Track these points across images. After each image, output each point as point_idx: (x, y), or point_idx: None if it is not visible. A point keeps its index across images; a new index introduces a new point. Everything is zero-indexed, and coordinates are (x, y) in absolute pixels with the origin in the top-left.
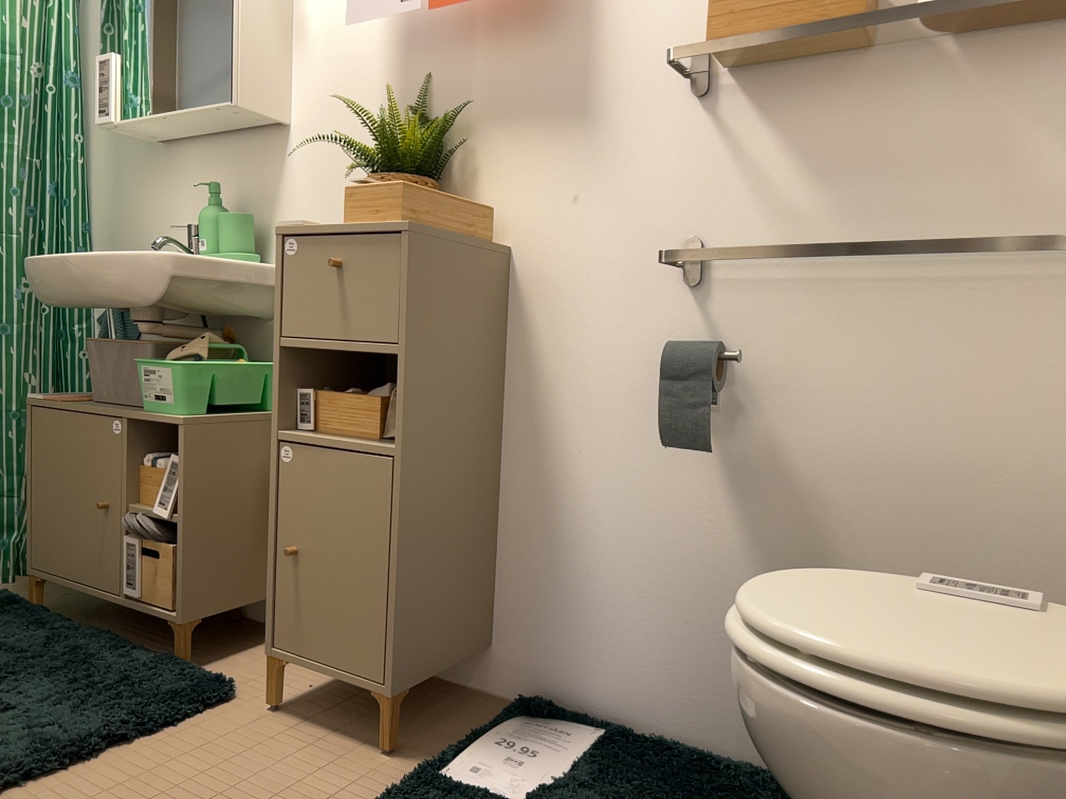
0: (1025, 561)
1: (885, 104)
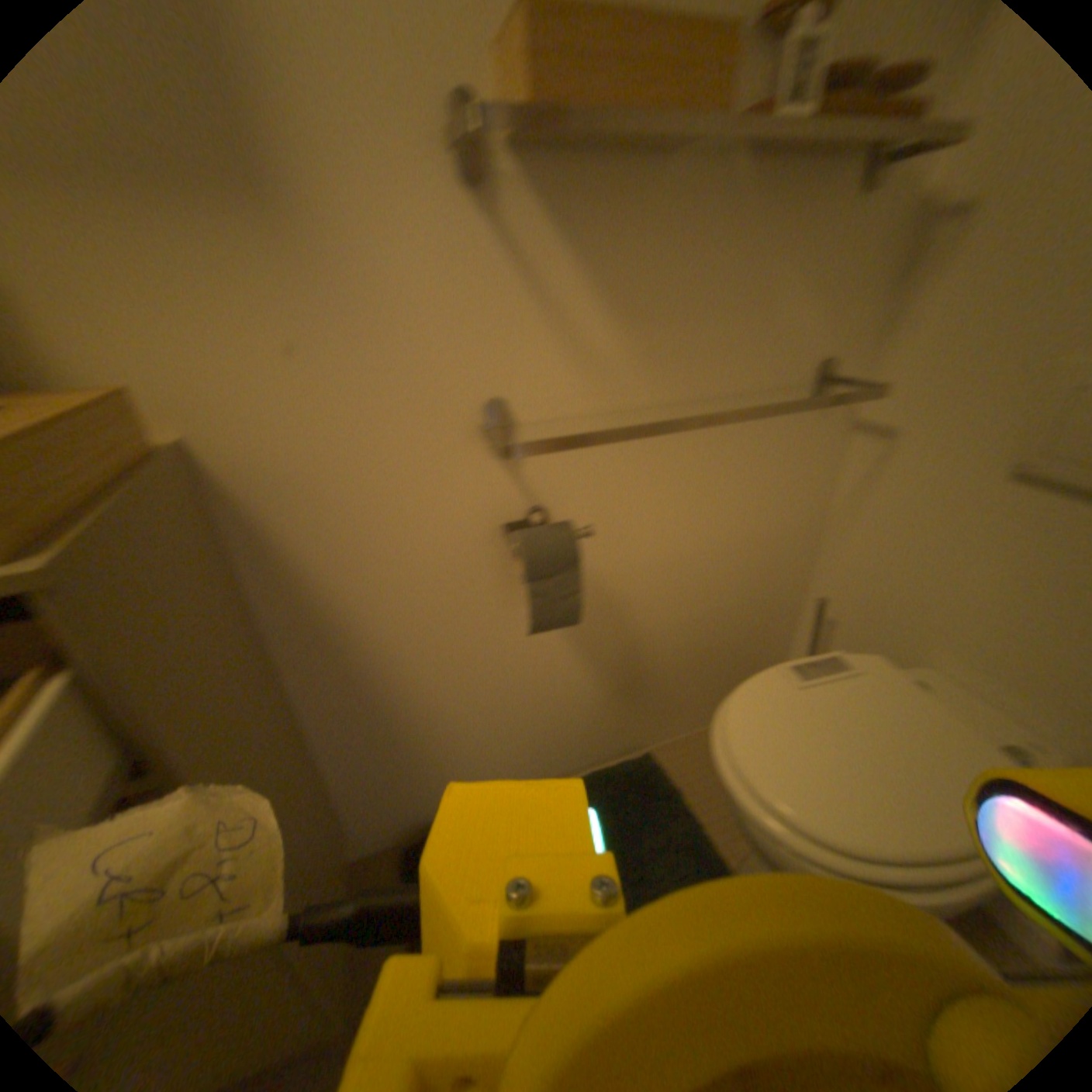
0: (754, 591)
1: (704, 221)
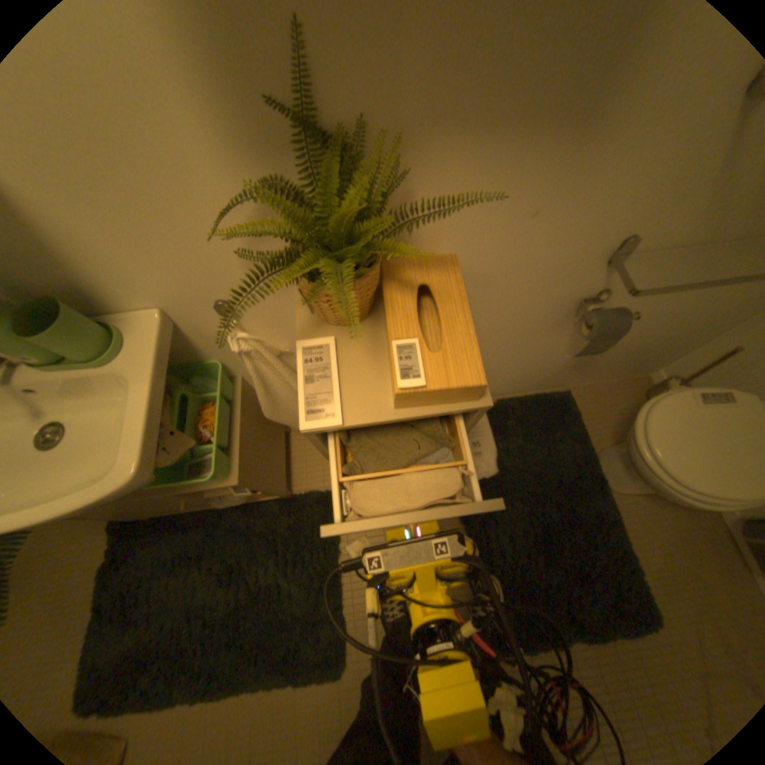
0: (689, 330)
1: None
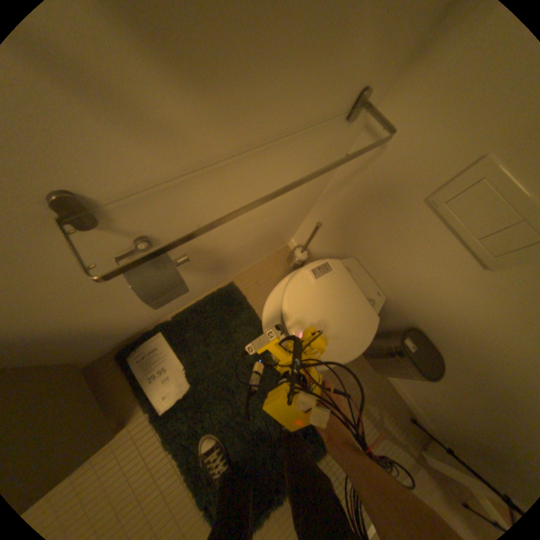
0: (282, 218)
1: None
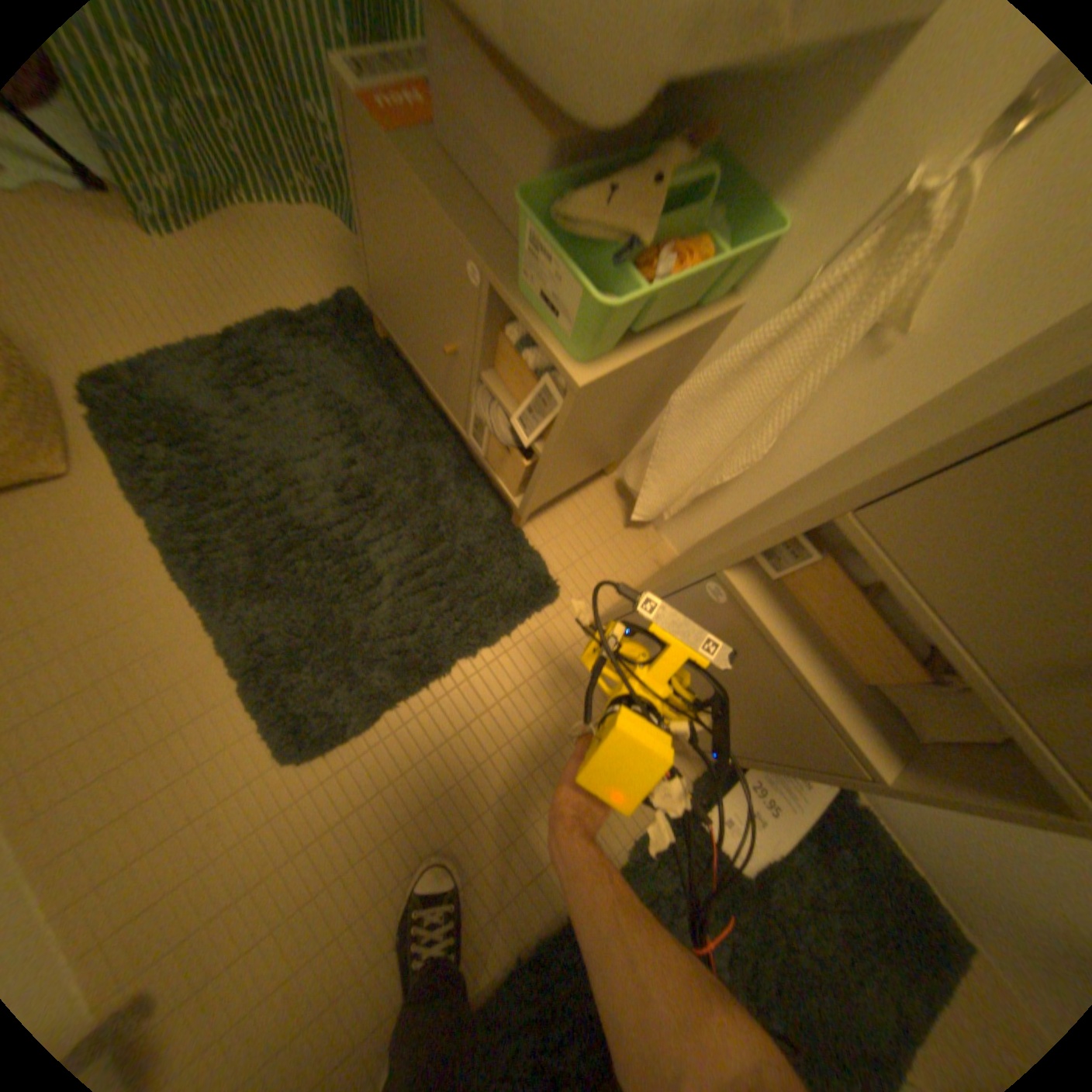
0: None
1: None
